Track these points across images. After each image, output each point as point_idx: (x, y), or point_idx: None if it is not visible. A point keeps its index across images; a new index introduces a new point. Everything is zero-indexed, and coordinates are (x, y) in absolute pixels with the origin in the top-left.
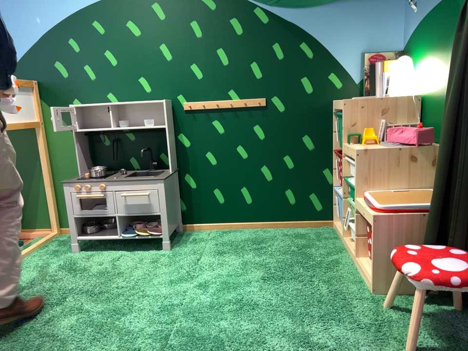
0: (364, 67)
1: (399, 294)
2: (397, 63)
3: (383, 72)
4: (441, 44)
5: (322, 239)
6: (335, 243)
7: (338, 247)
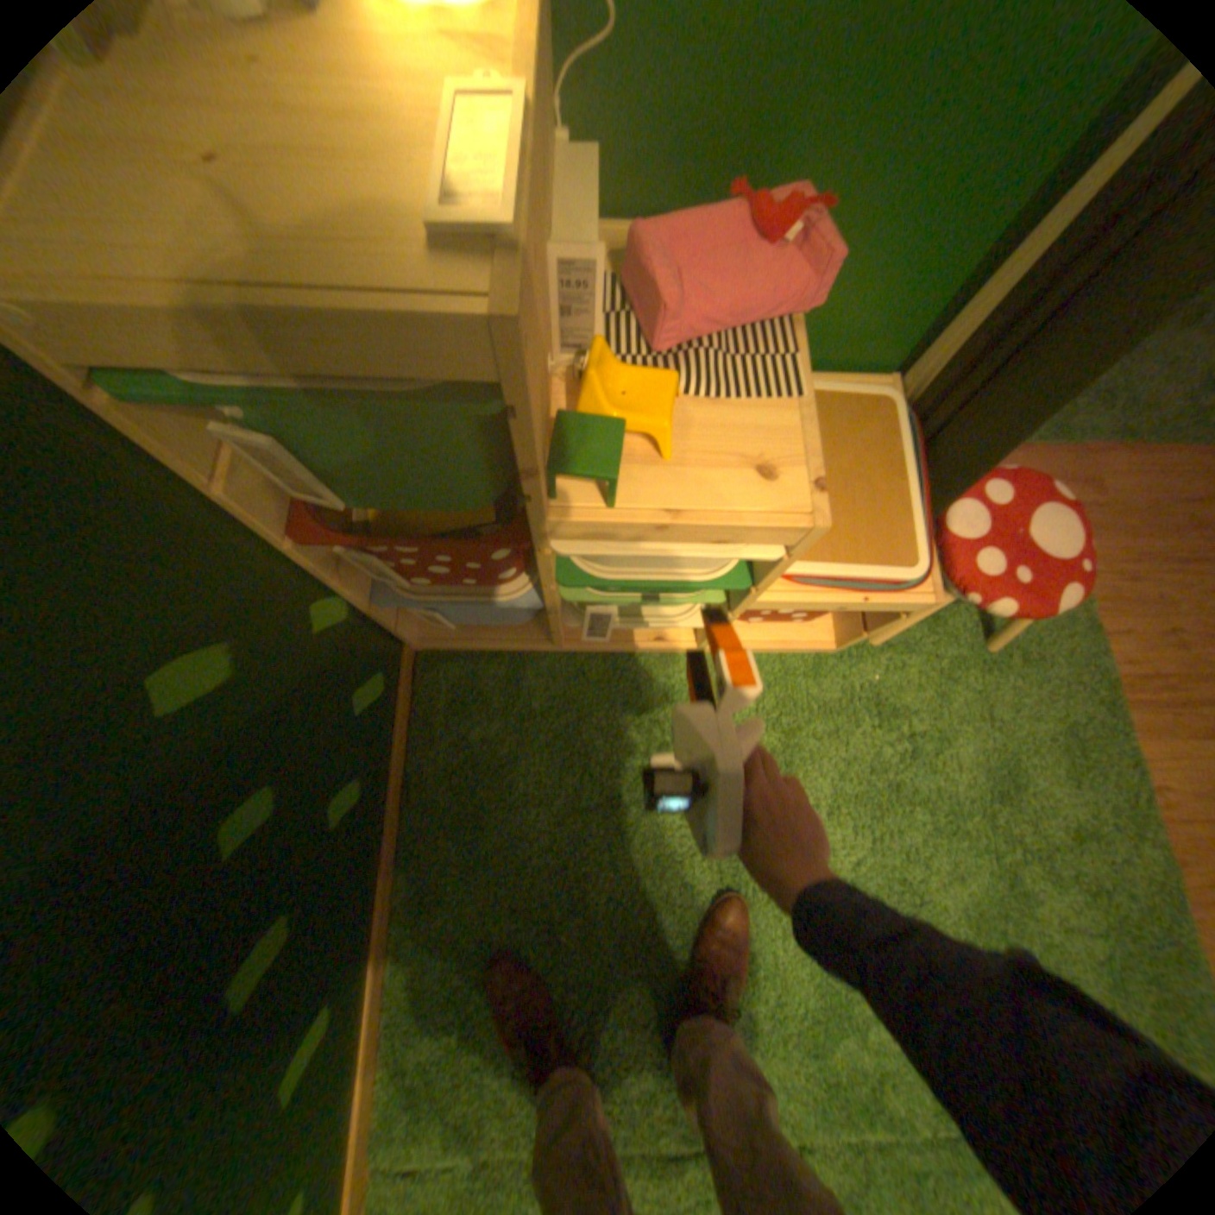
0: None
1: None
2: None
3: None
4: None
5: (520, 700)
6: (555, 669)
7: (588, 670)
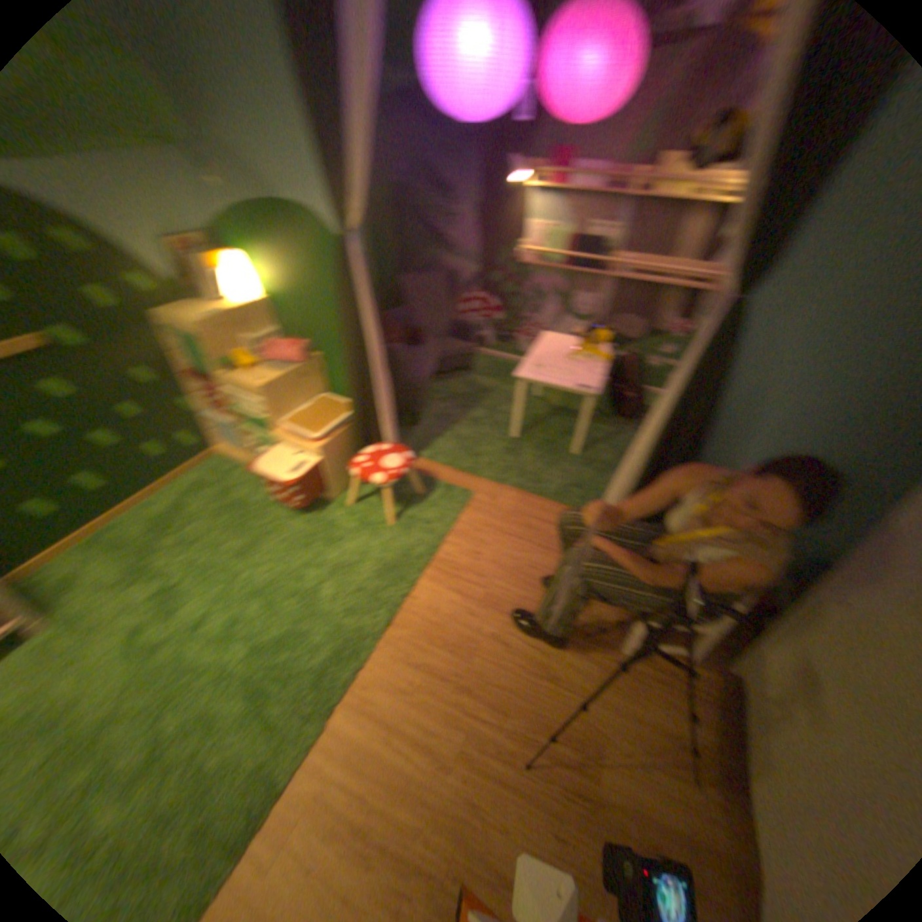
0: (166, 258)
1: (343, 490)
2: (214, 257)
3: (204, 270)
4: (277, 251)
5: (223, 477)
6: (242, 474)
7: (250, 477)
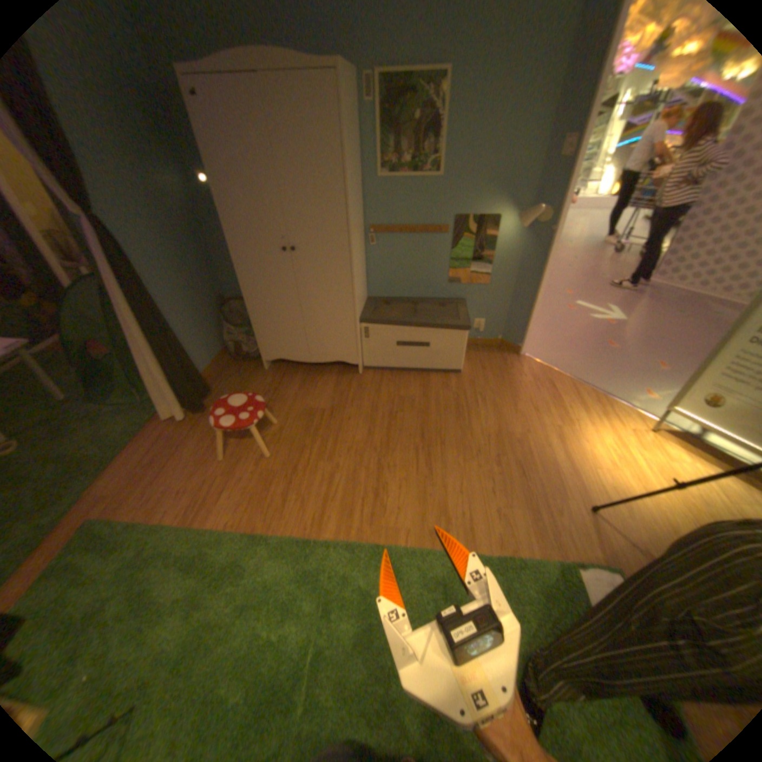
0: None
1: None
2: None
3: None
4: None
5: None
6: None
7: None
